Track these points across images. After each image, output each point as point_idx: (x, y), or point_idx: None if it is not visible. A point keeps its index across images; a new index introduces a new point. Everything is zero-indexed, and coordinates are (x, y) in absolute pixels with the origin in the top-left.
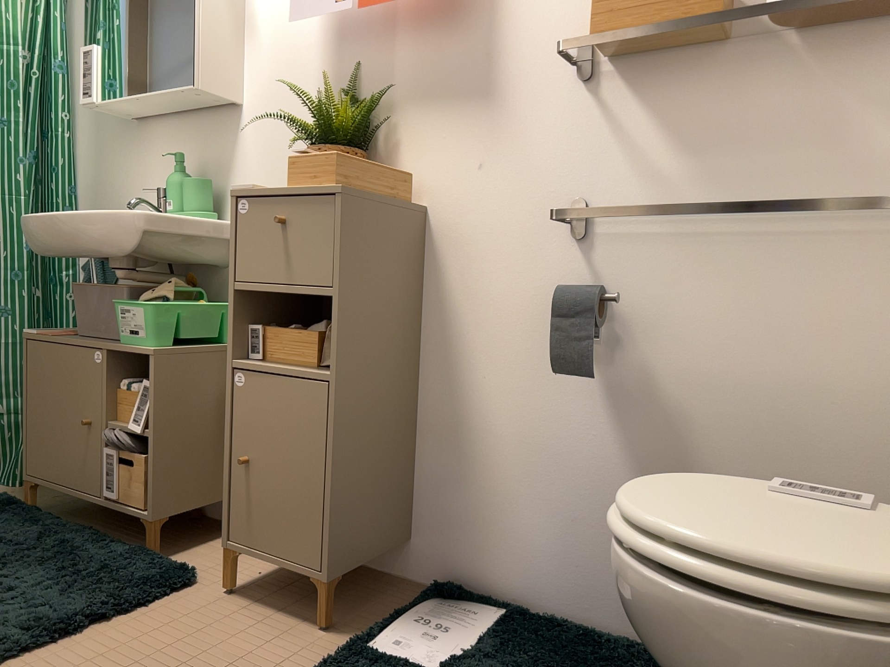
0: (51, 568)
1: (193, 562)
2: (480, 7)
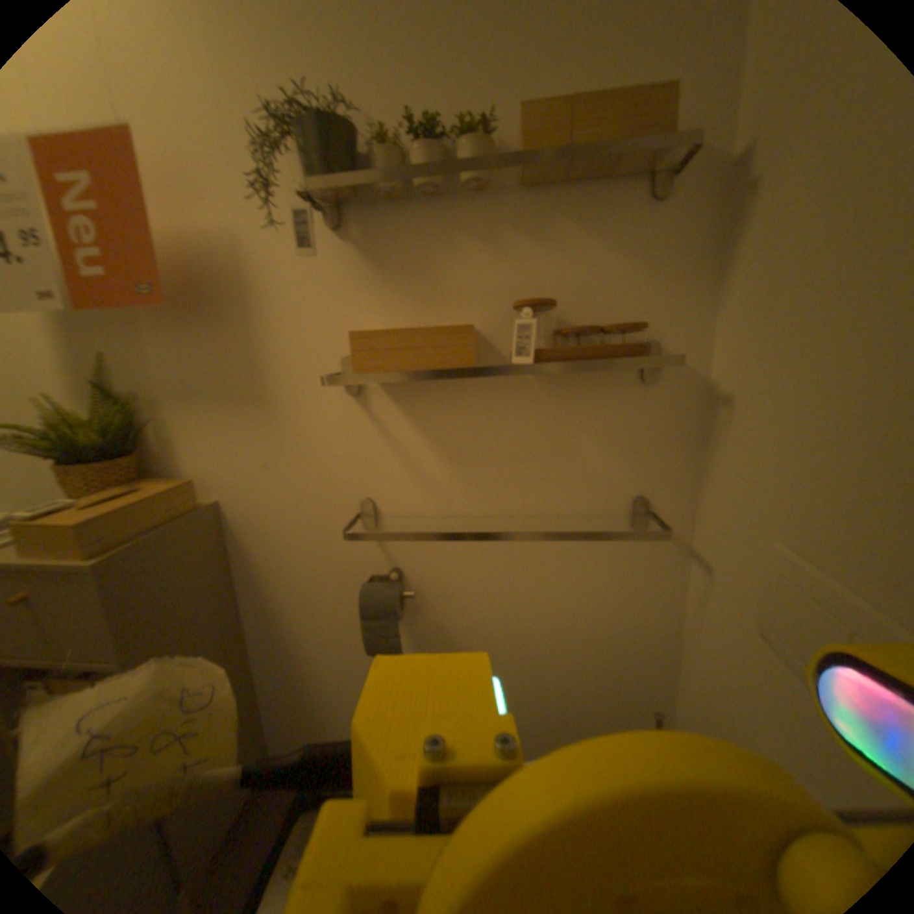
0: None
1: None
2: (230, 301)
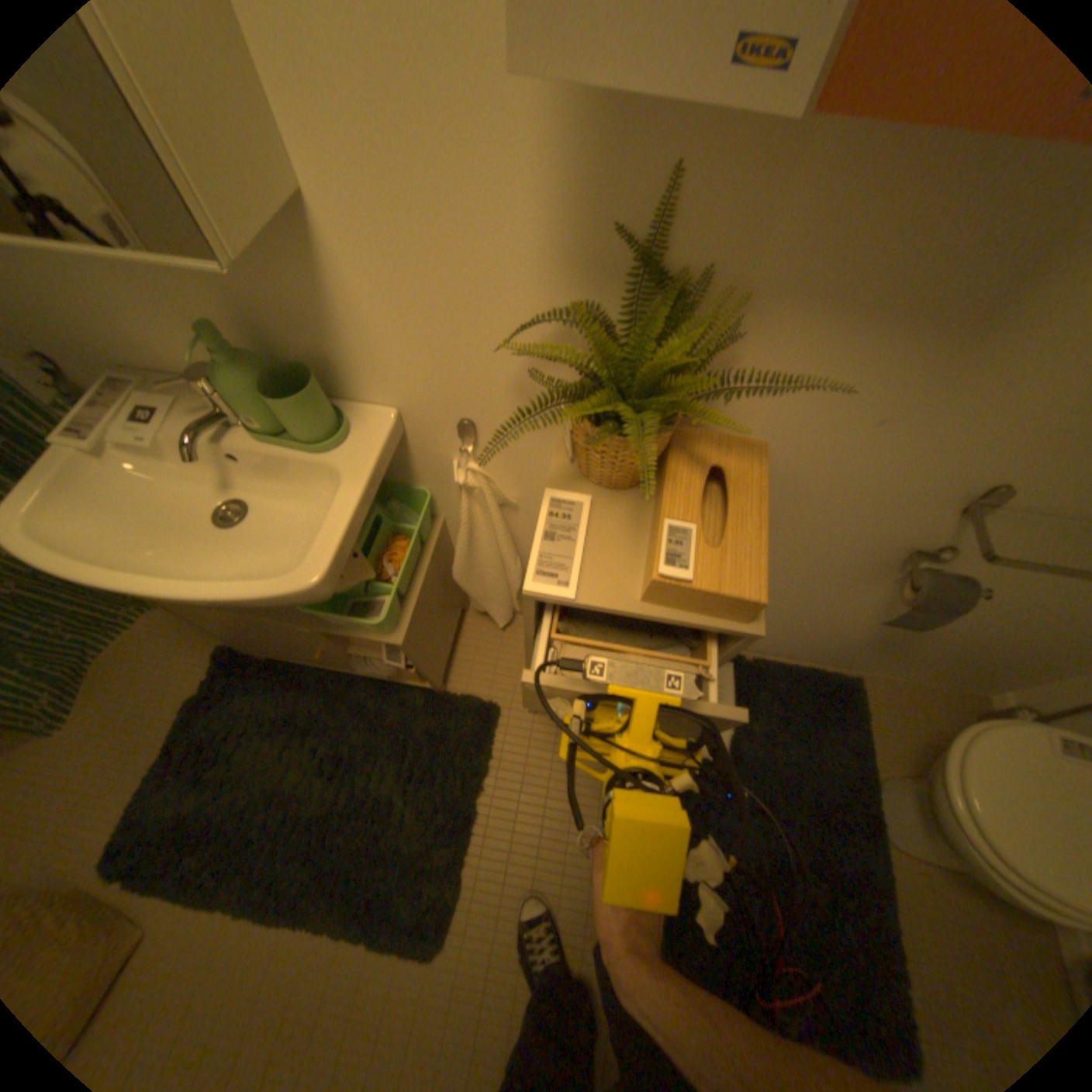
0: (389, 768)
1: (484, 700)
2: None
